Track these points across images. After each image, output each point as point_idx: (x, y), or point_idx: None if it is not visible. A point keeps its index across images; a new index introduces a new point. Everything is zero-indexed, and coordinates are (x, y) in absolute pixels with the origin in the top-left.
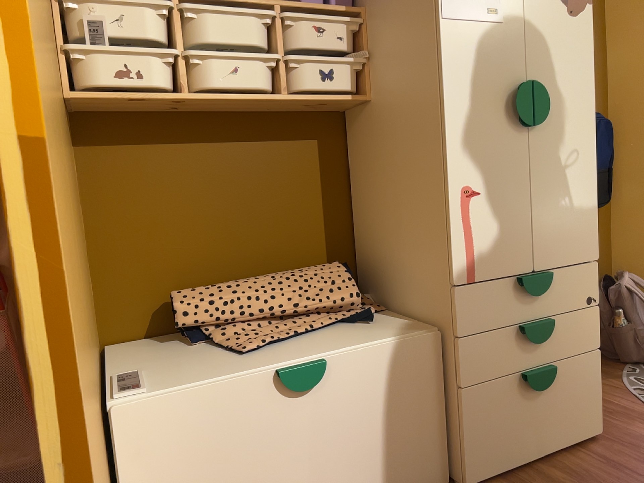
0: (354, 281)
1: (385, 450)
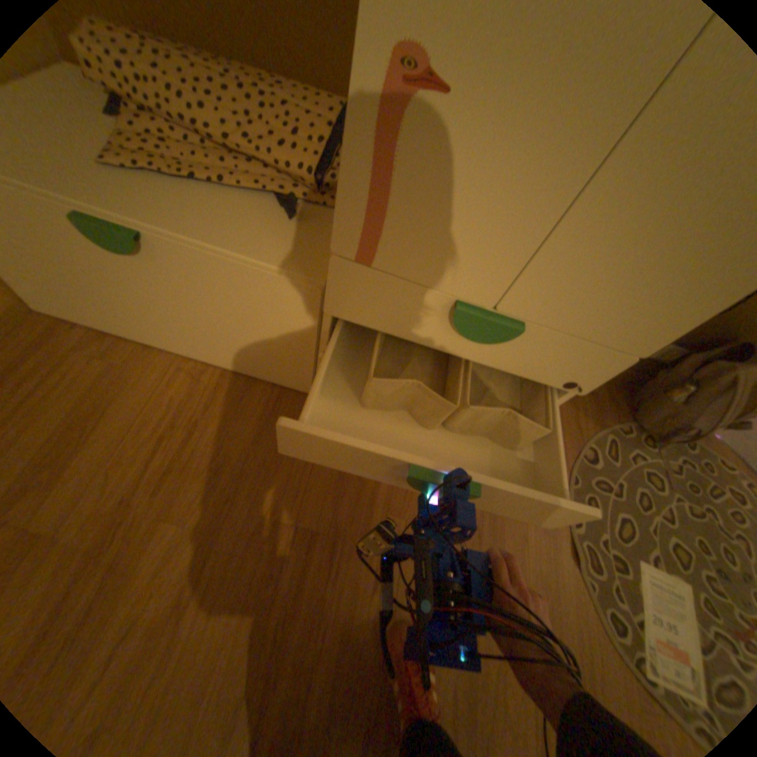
0: (324, 145)
1: (238, 342)
